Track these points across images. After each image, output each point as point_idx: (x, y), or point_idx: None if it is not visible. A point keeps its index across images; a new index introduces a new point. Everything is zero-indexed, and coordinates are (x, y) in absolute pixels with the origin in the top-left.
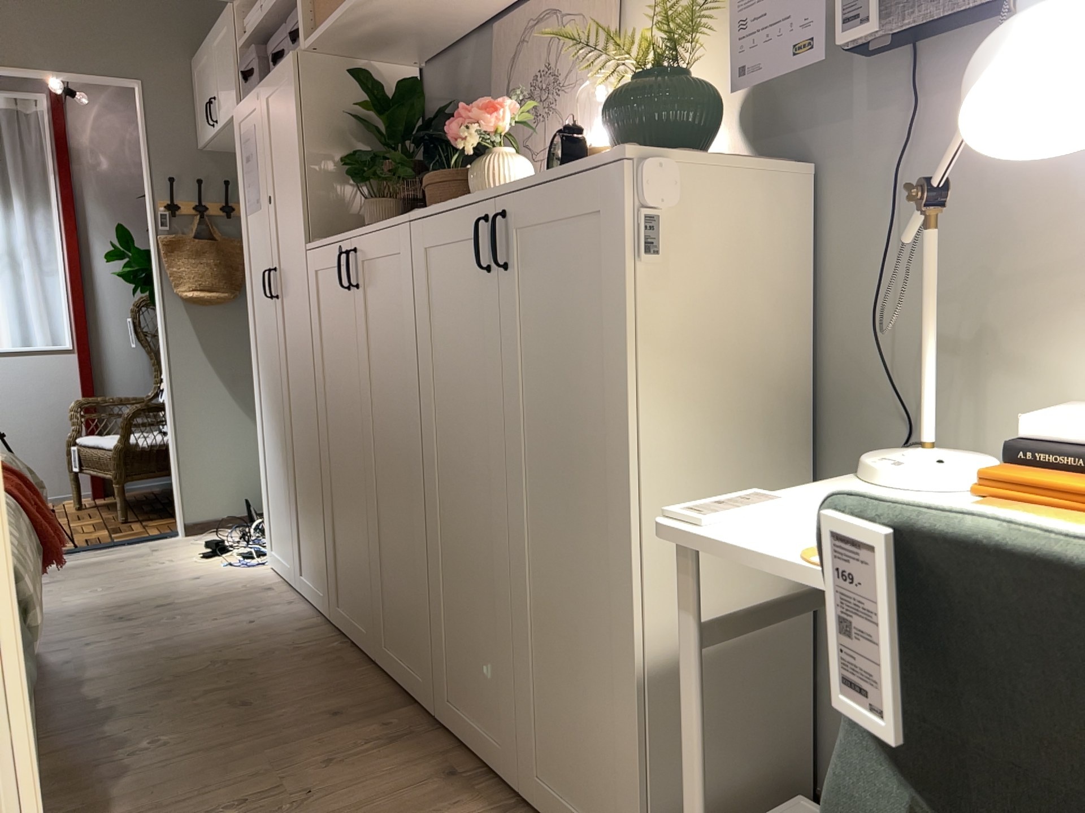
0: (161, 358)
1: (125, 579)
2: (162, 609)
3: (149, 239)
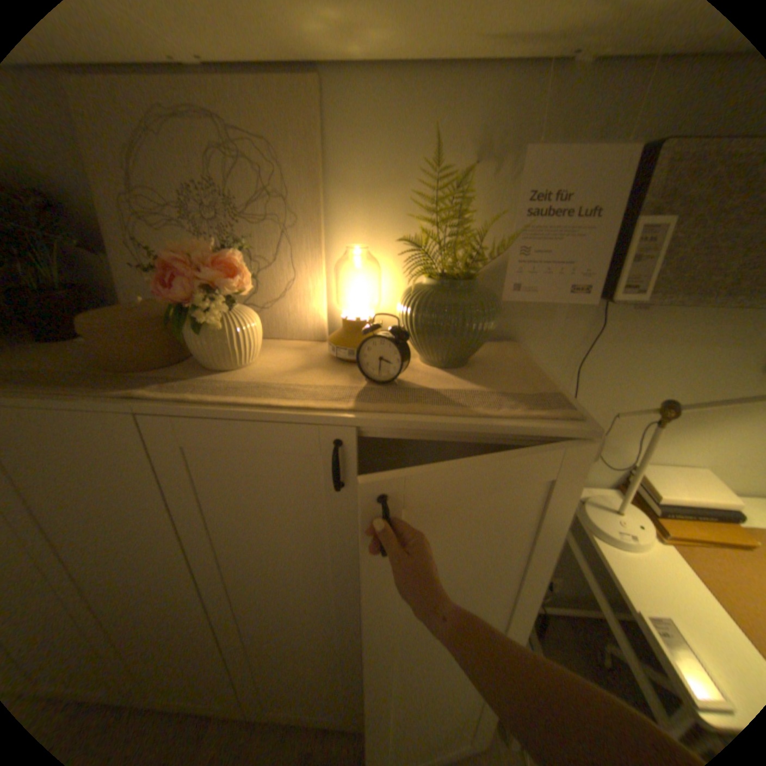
0: None
1: None
2: None
3: None
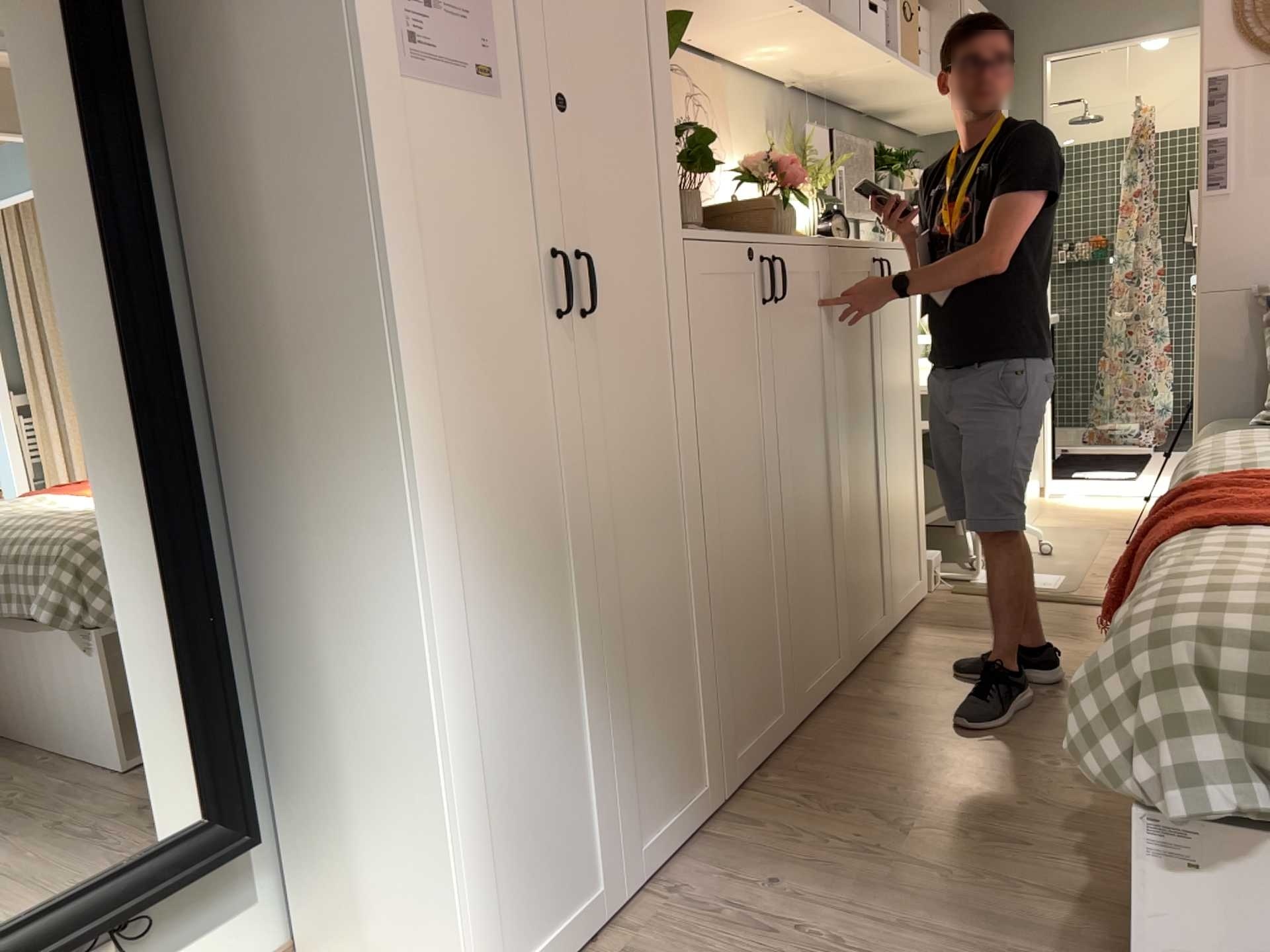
0: None
1: None
2: None
3: None
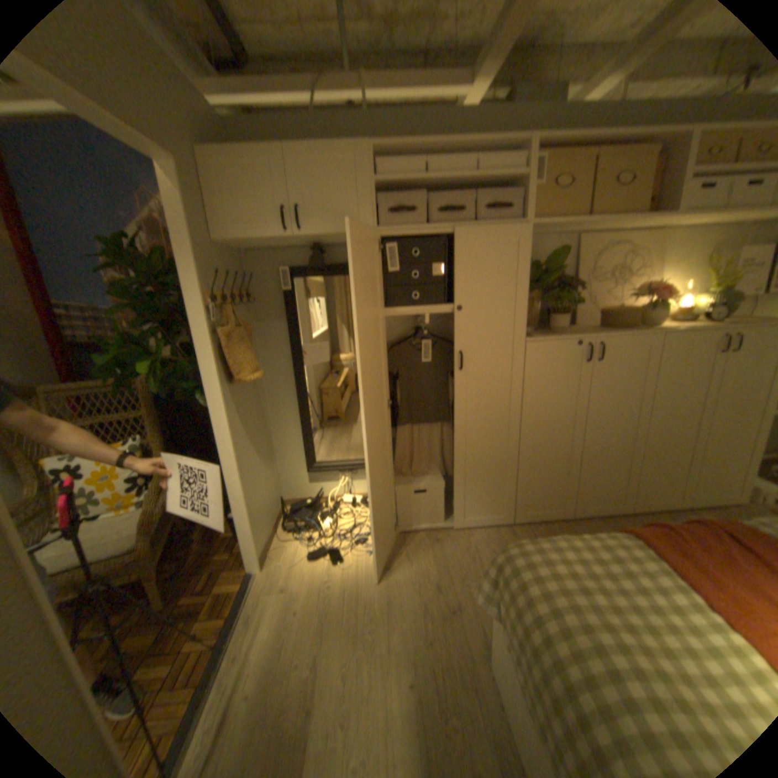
0: (219, 441)
1: (354, 611)
2: (447, 590)
3: (194, 332)
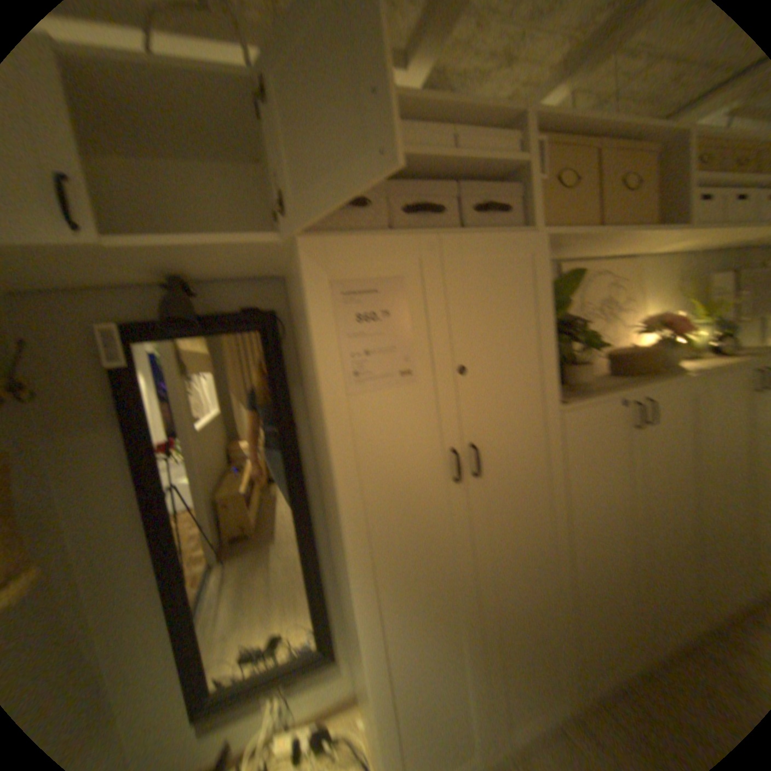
0: None
1: None
2: None
3: None
